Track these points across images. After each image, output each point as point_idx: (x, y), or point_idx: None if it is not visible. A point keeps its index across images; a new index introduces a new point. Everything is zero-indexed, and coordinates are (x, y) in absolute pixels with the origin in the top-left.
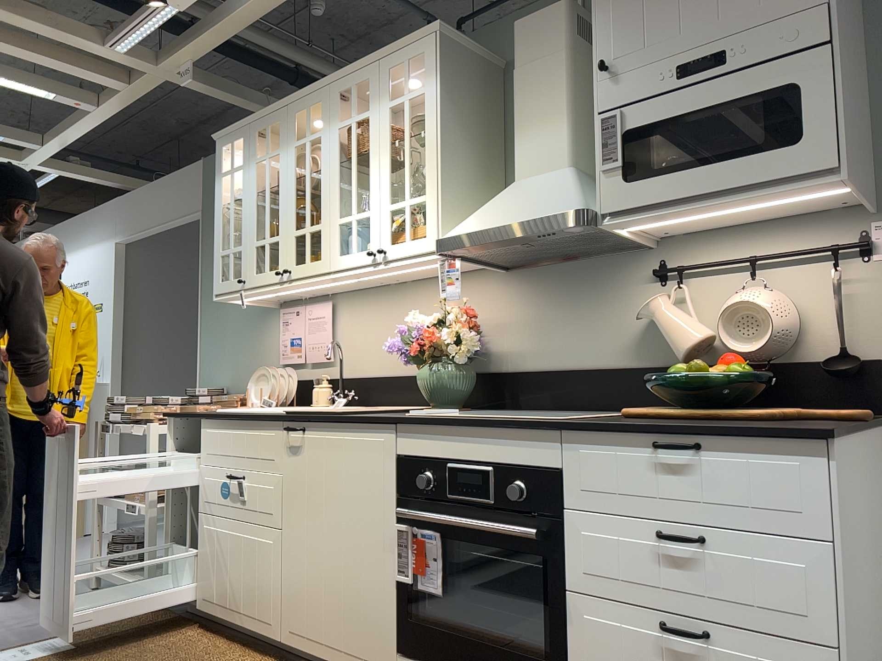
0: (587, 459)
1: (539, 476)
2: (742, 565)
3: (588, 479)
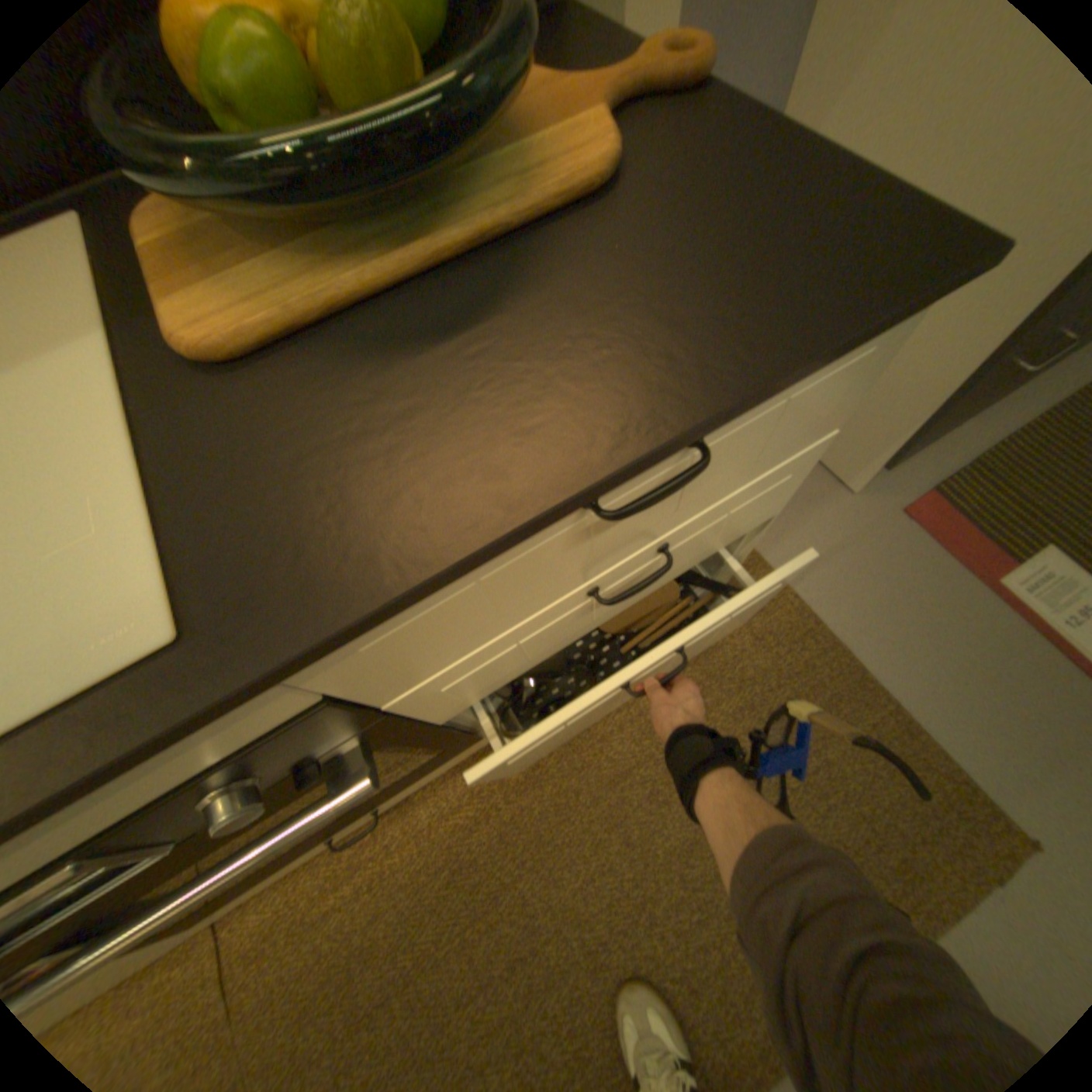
0: (392, 642)
1: (260, 747)
2: (710, 531)
3: (415, 656)
